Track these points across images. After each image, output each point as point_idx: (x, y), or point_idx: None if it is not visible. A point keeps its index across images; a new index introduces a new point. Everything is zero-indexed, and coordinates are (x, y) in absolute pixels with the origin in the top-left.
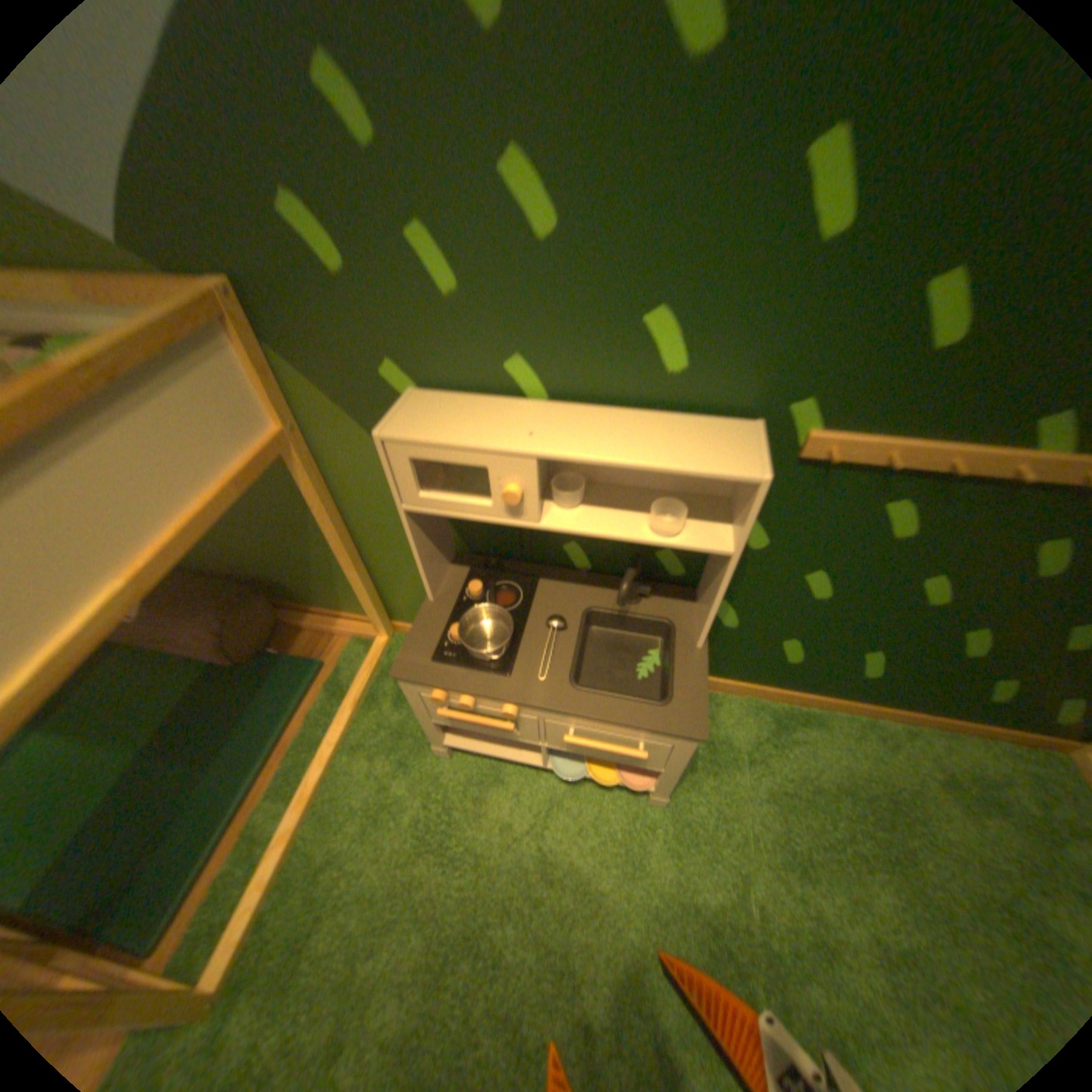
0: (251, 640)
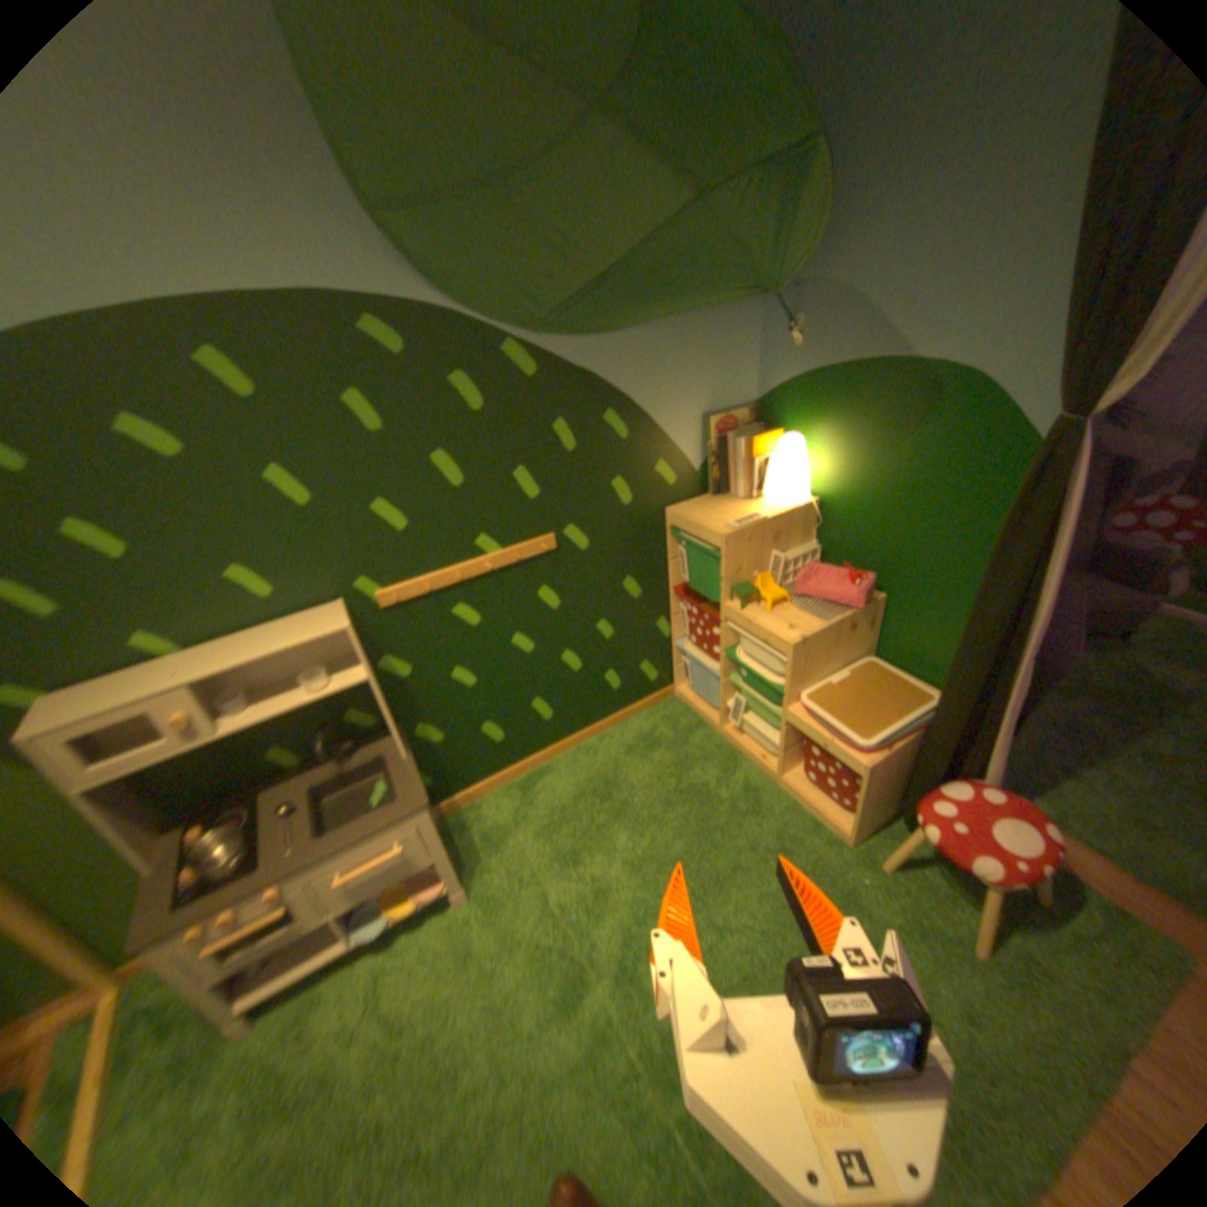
0: None
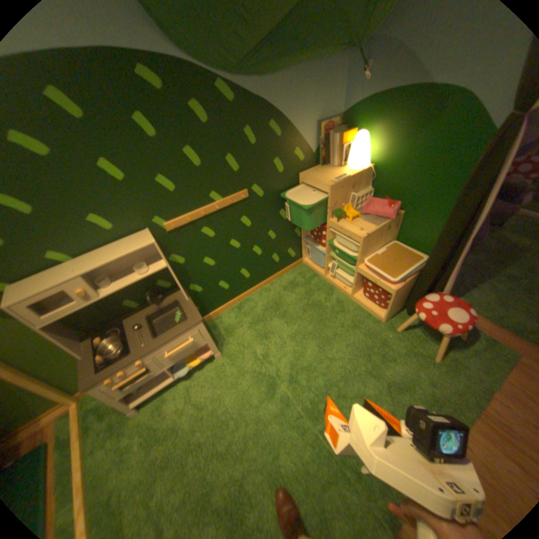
0: None
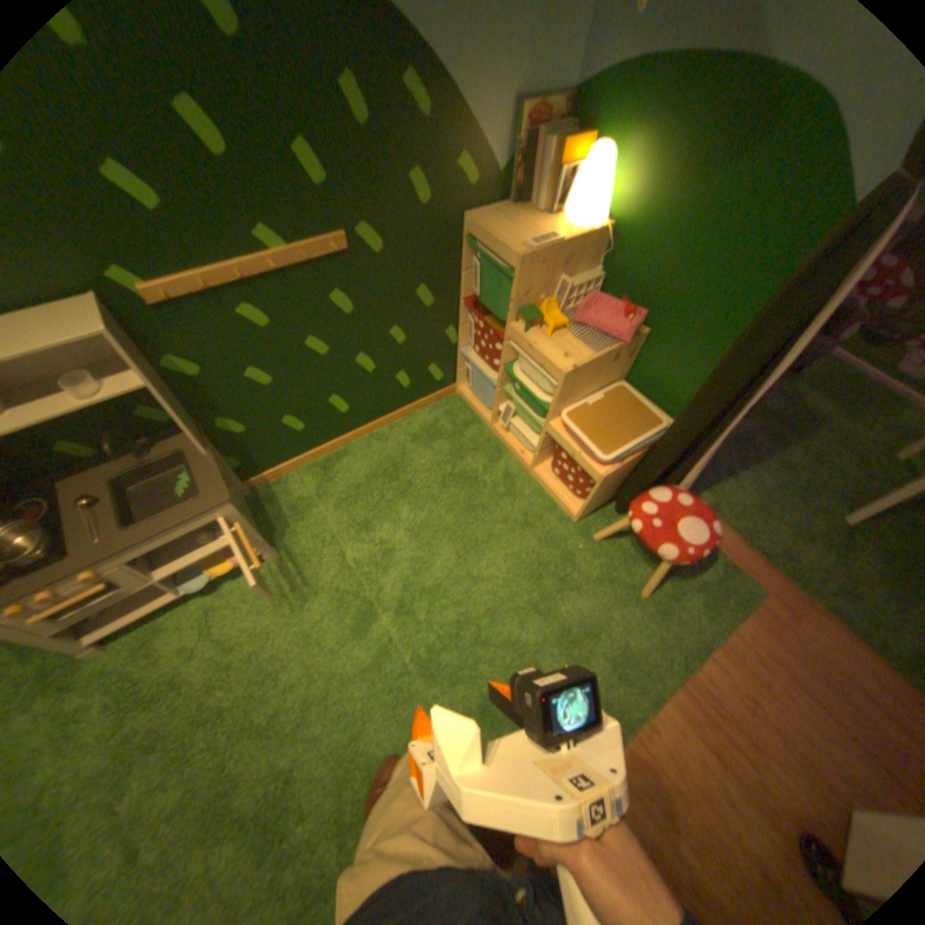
0: None
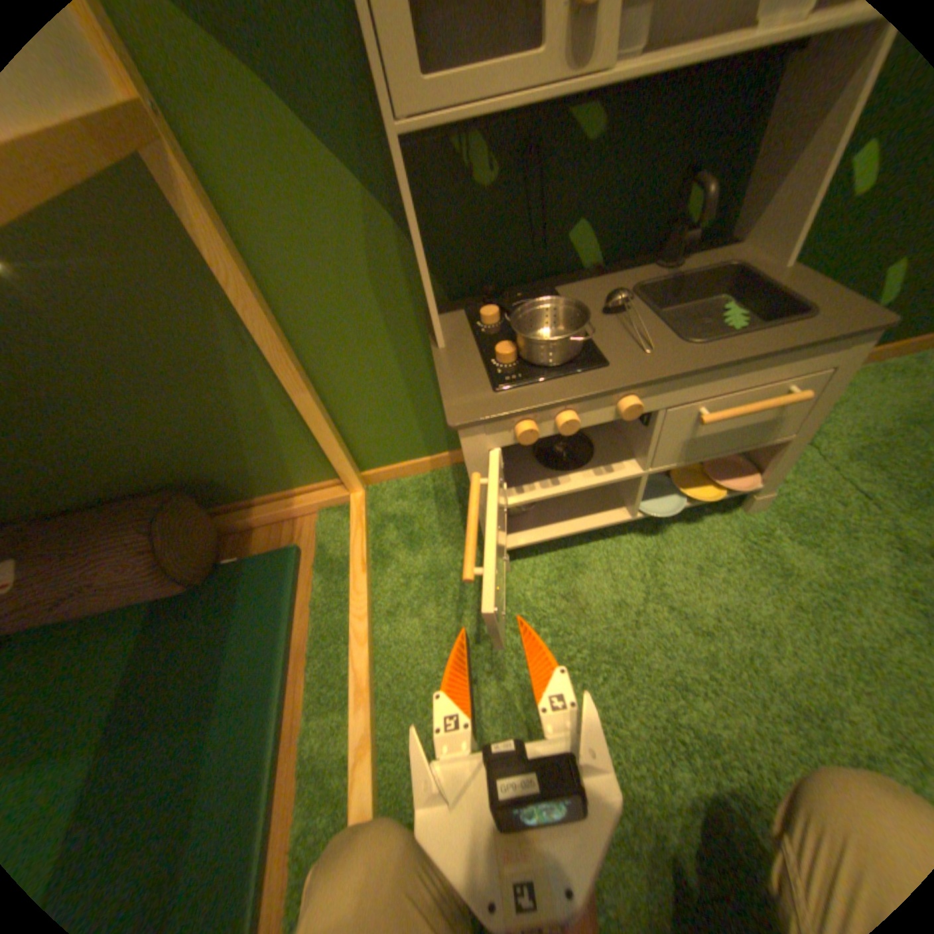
0: (198, 551)
